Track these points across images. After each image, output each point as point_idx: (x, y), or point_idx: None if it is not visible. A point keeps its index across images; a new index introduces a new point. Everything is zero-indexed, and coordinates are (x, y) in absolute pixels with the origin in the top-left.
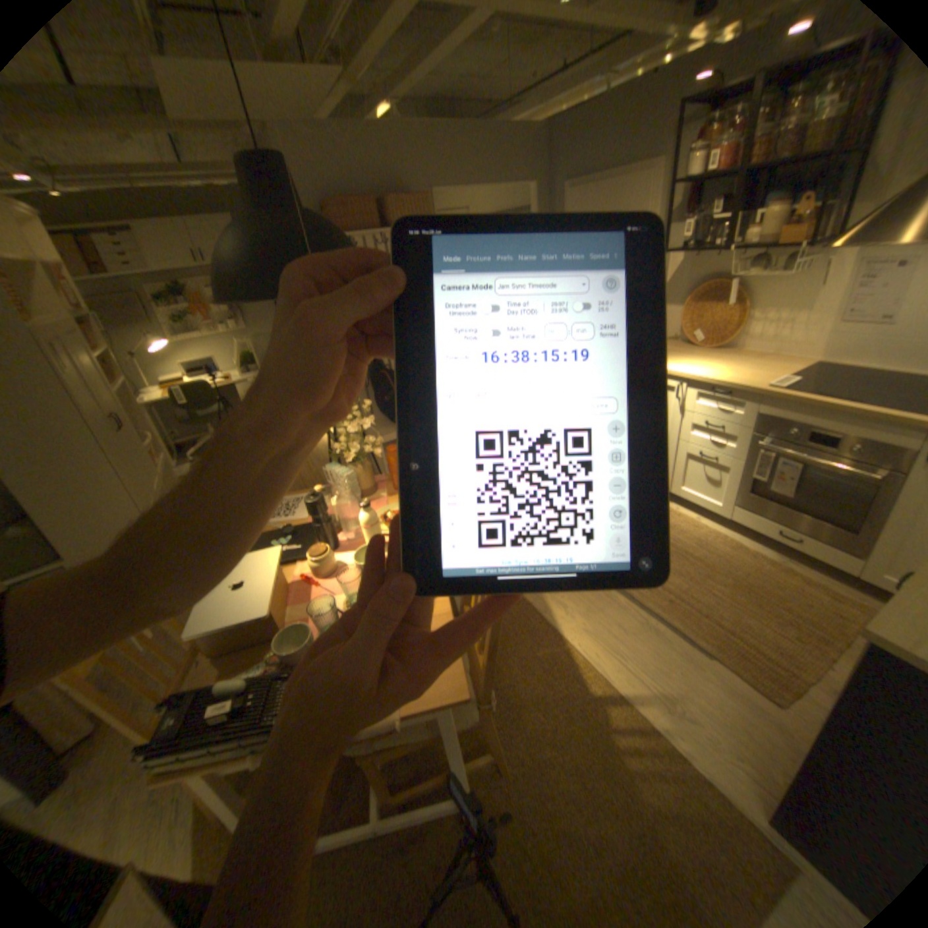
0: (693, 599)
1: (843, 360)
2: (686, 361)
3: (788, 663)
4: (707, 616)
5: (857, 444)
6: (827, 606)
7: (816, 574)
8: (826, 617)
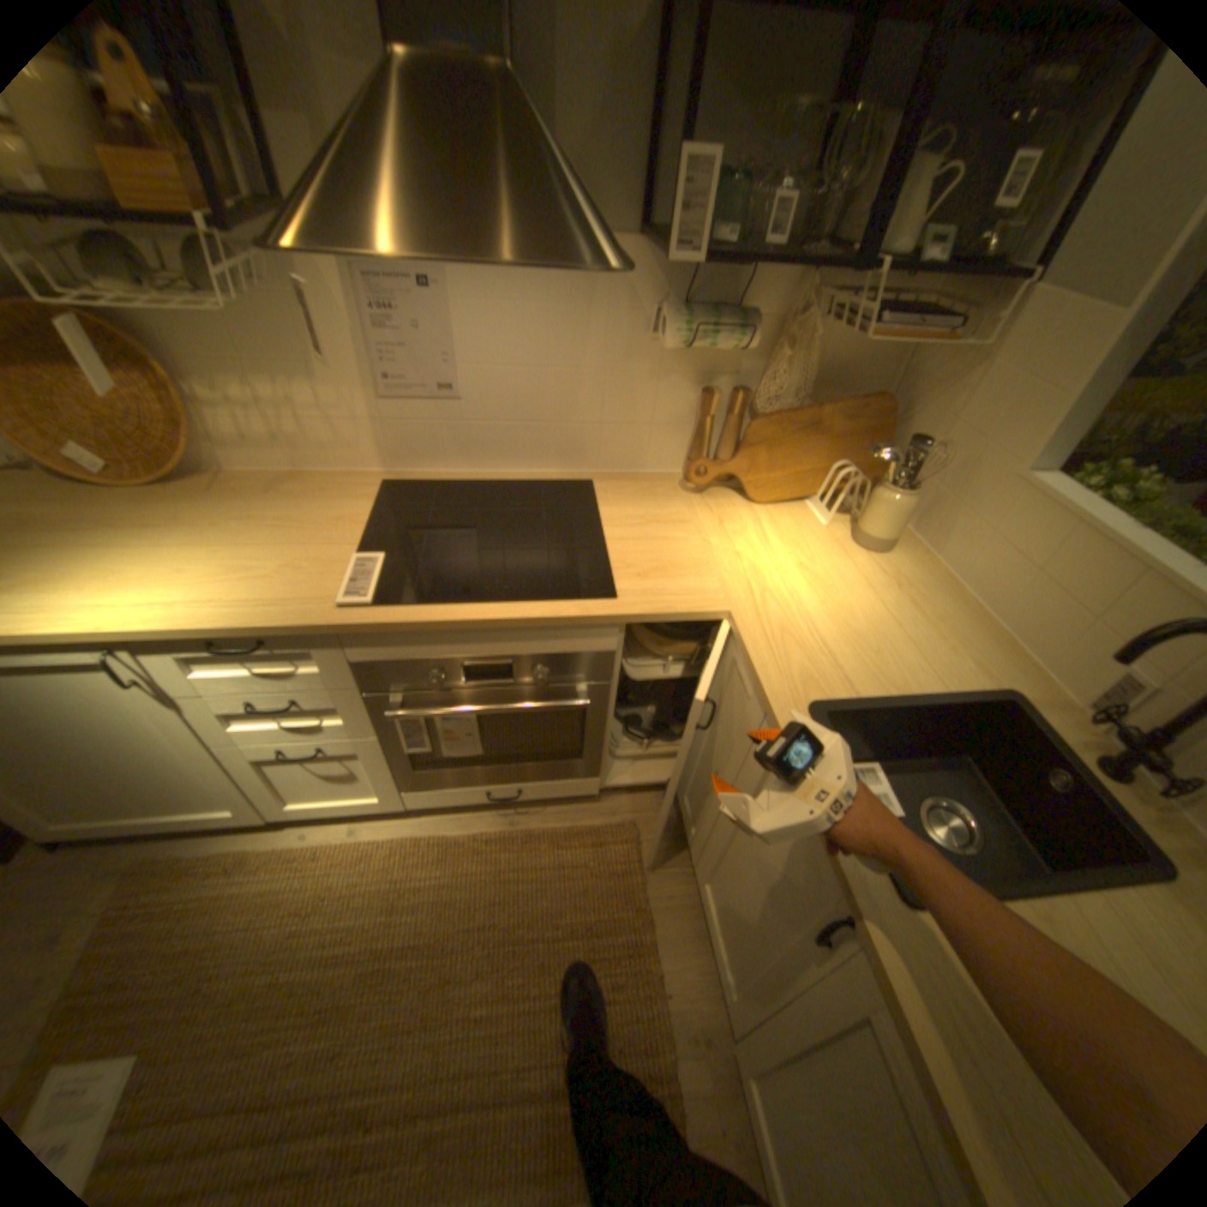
0: (457, 1080)
1: (418, 468)
2: (88, 563)
3: (636, 1057)
4: (500, 1097)
5: (538, 660)
6: (597, 868)
7: (553, 809)
8: (608, 891)
